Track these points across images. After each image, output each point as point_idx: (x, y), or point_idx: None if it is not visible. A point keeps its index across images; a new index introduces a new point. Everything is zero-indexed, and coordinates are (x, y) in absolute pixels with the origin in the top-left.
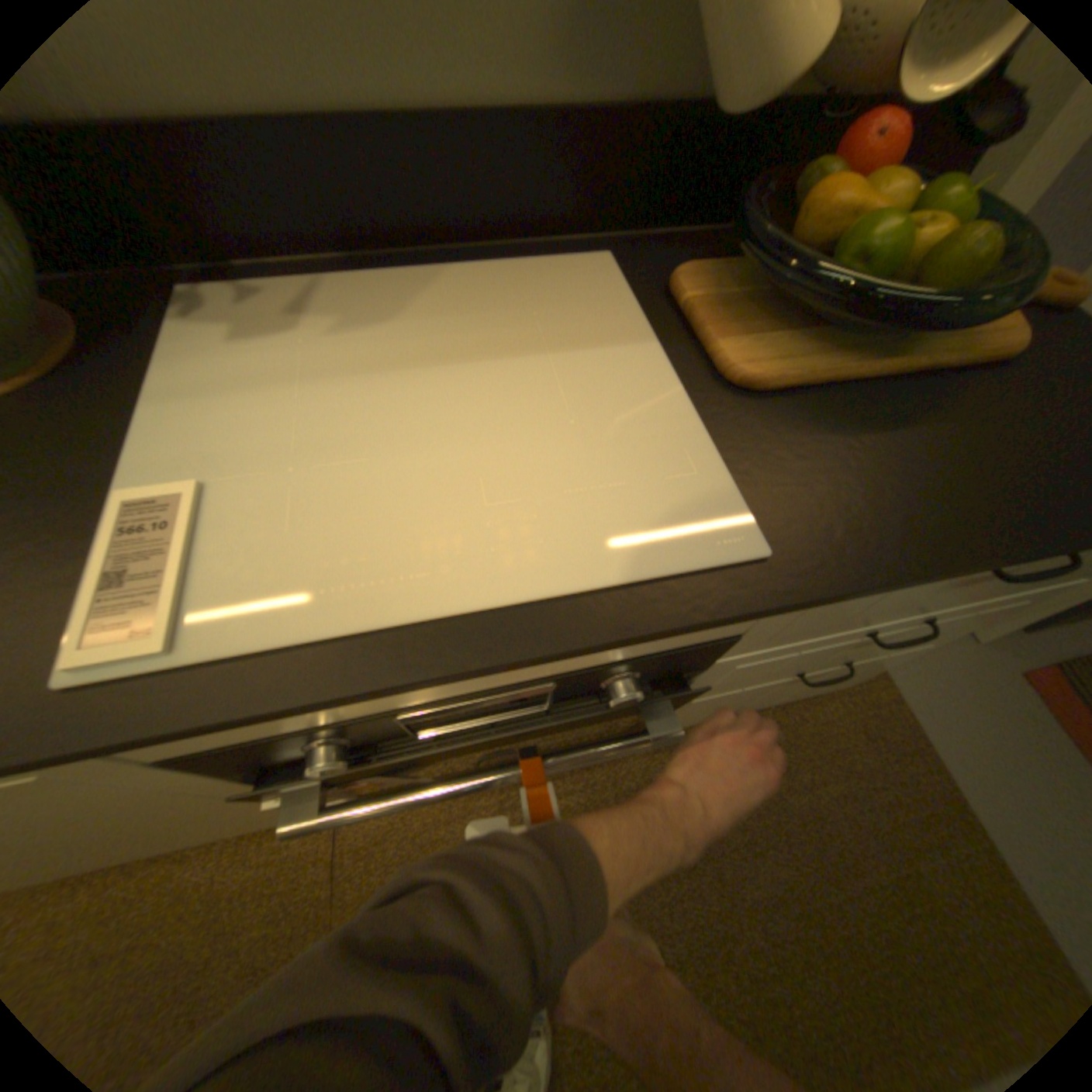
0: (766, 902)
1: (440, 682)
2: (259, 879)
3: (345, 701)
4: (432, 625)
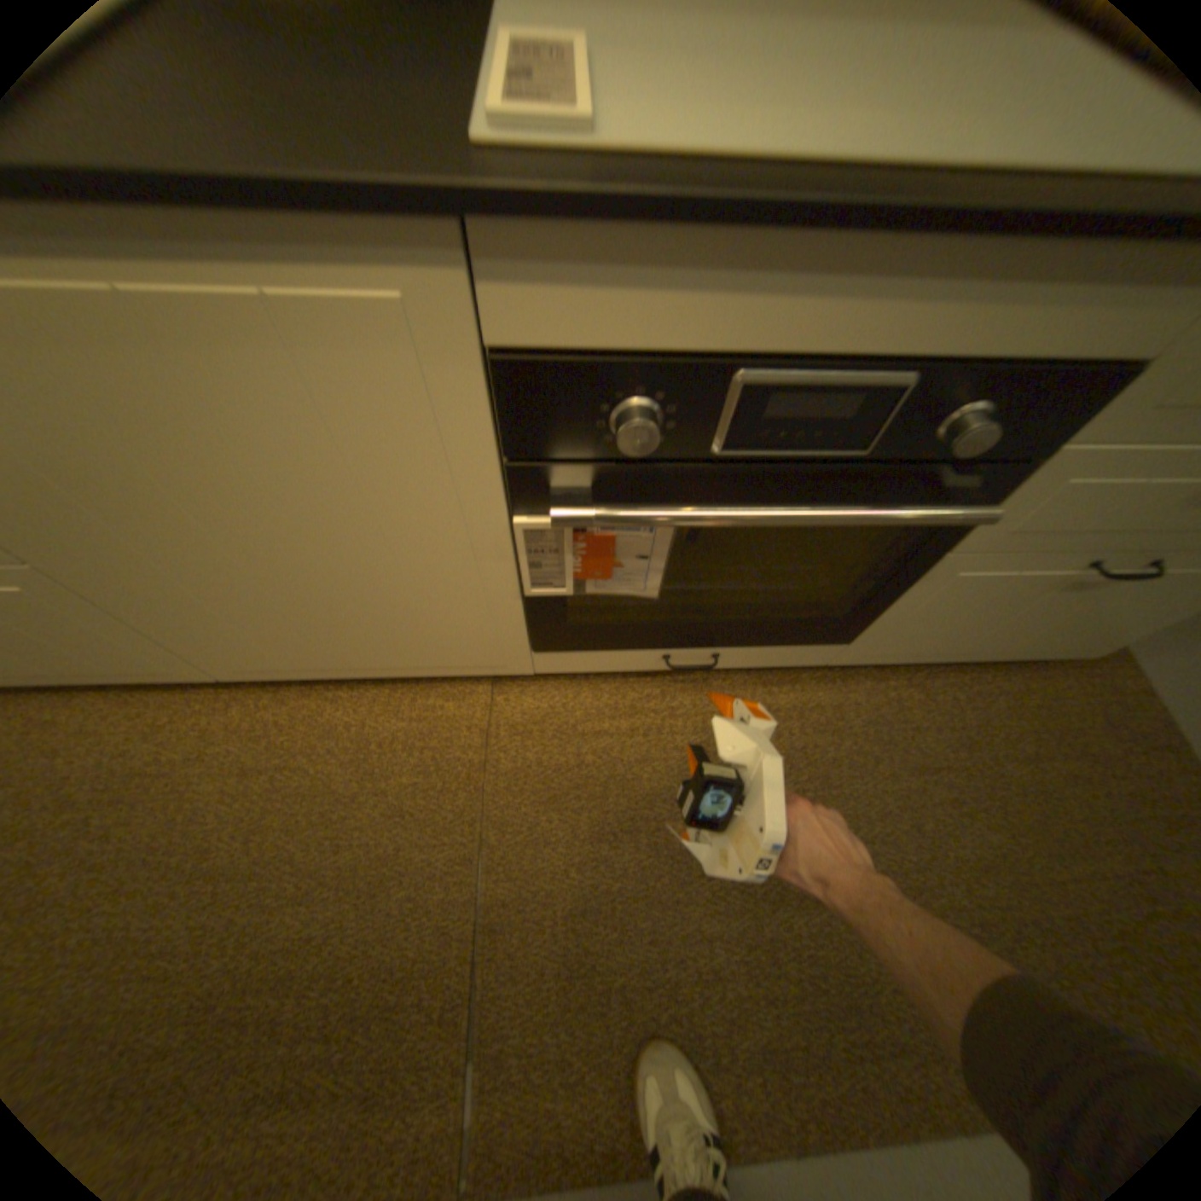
0: (972, 863)
1: (890, 213)
2: (413, 732)
3: (786, 210)
4: (875, 169)
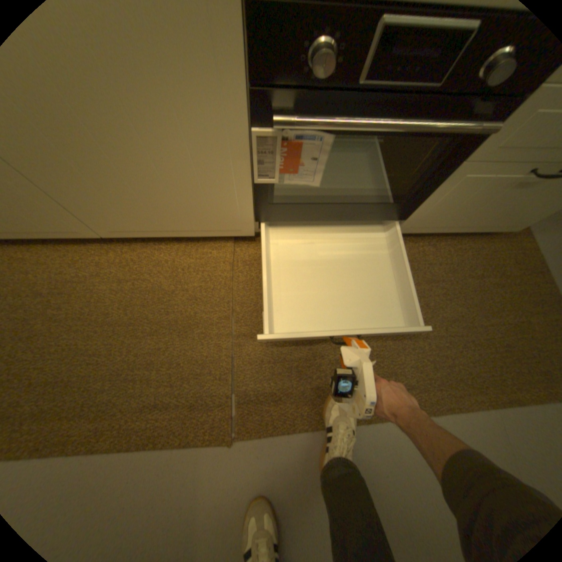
0: (449, 318)
1: None
2: (197, 263)
3: None
4: None
